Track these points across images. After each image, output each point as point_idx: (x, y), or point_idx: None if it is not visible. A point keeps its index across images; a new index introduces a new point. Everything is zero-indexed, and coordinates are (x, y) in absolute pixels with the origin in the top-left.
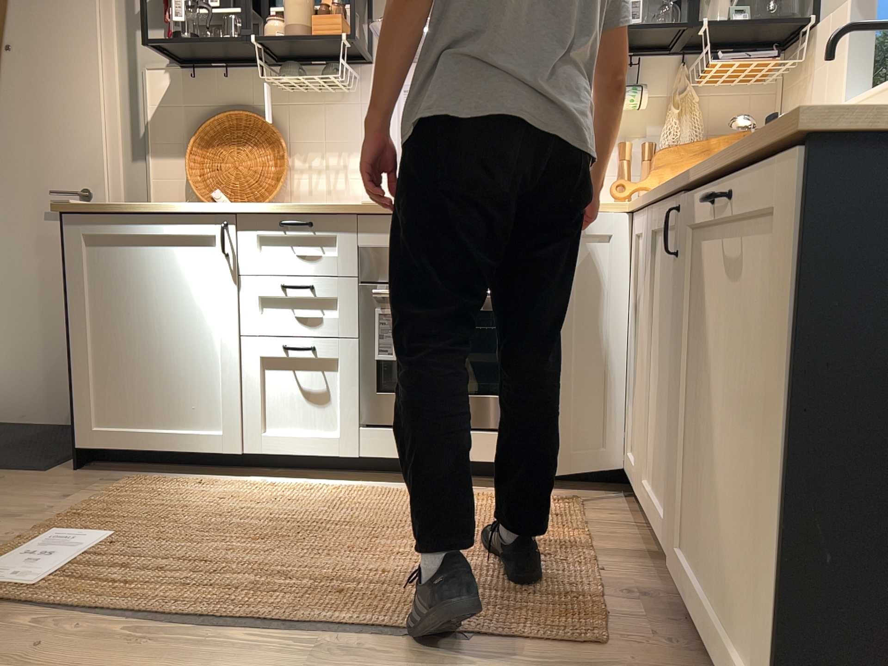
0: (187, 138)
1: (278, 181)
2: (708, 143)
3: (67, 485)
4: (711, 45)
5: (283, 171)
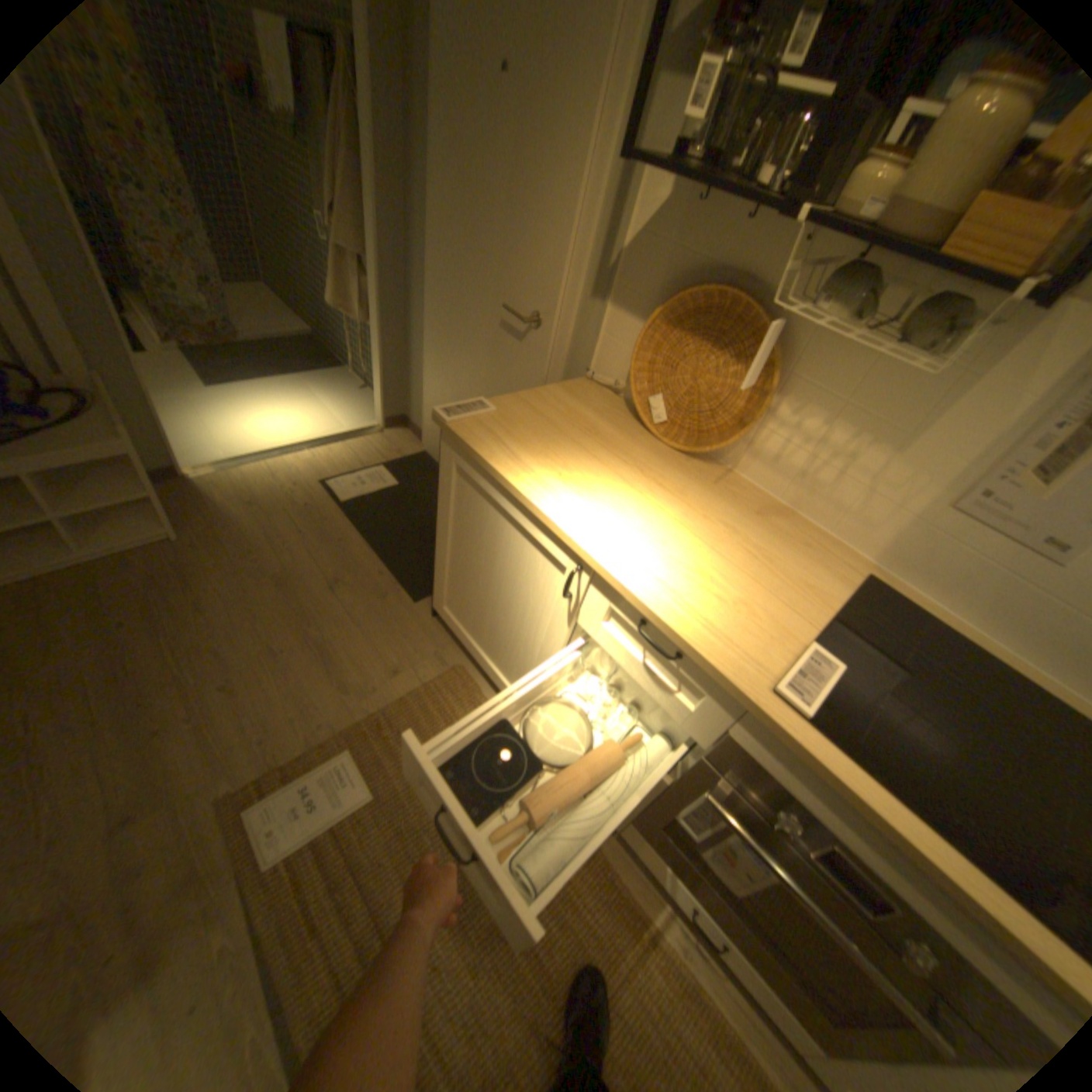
0: (661, 296)
1: (741, 426)
2: None
3: (413, 642)
4: None
5: (753, 423)
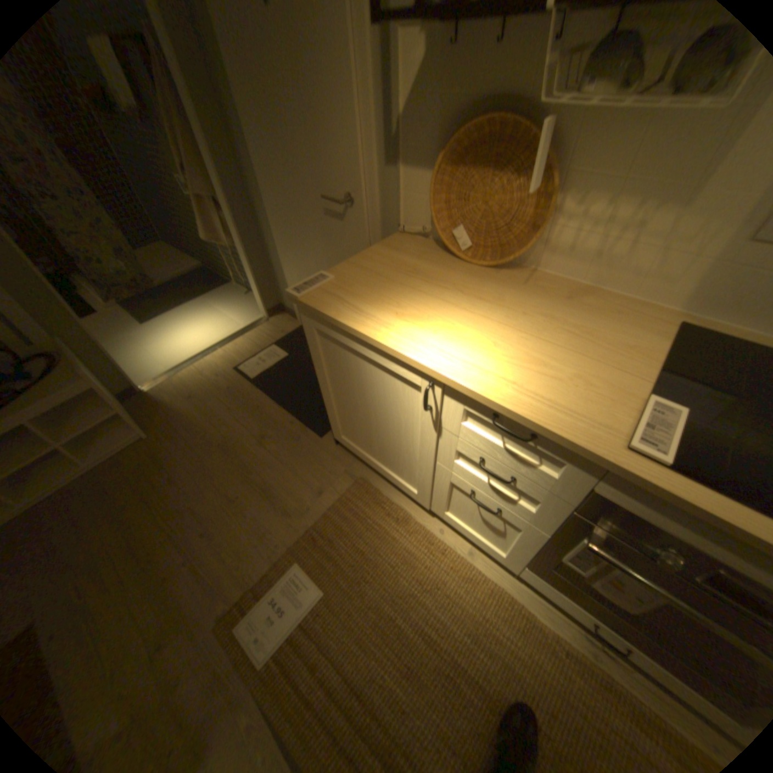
0: (439, 141)
1: (536, 228)
2: None
3: (326, 467)
4: None
5: (545, 221)
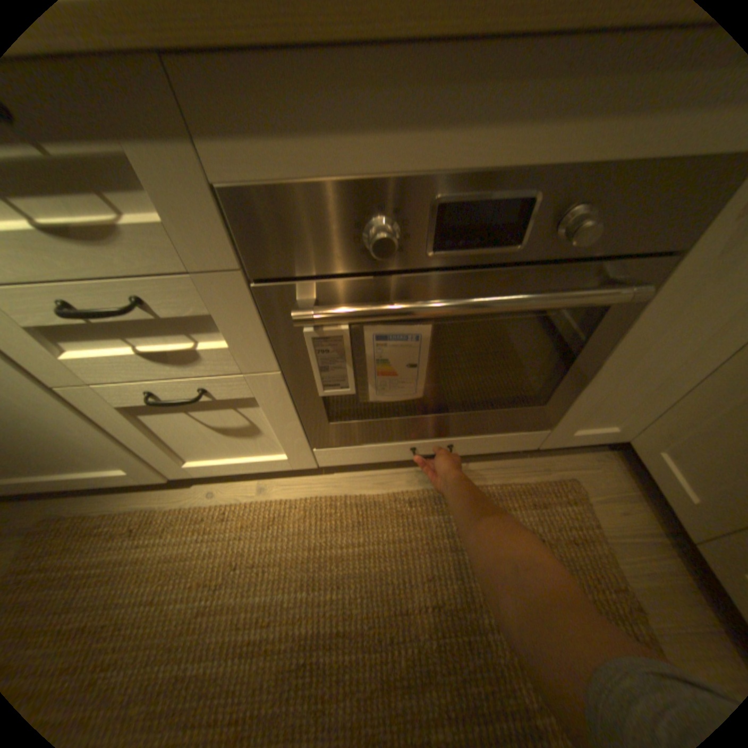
0: None
1: None
2: None
3: None
4: None
5: None
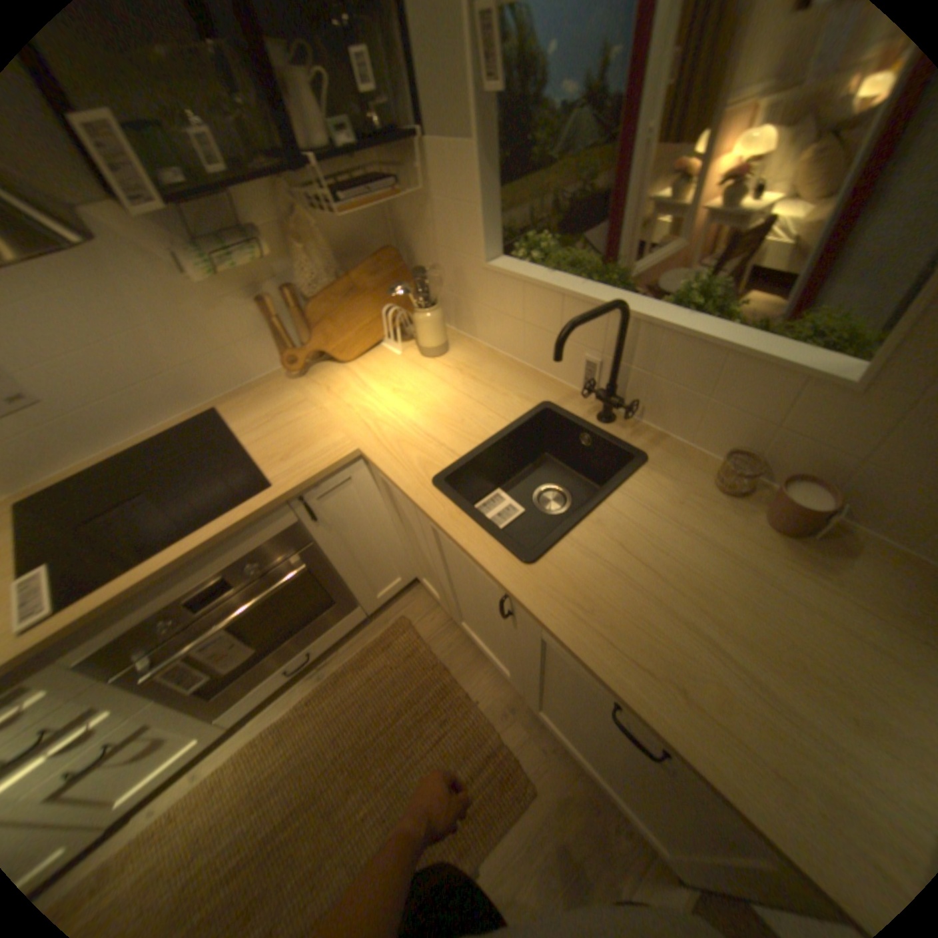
0: None
1: None
2: (351, 274)
3: None
4: (310, 149)
5: None
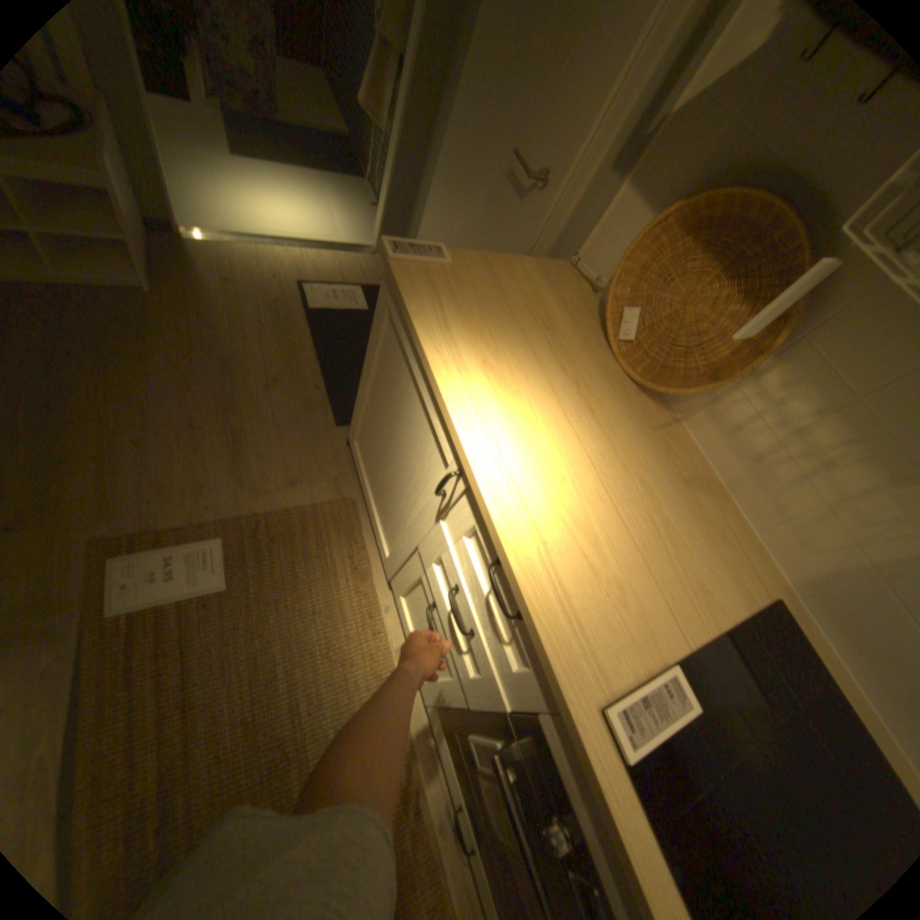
0: (691, 188)
1: (714, 379)
2: None
3: (319, 462)
4: None
5: (730, 380)
